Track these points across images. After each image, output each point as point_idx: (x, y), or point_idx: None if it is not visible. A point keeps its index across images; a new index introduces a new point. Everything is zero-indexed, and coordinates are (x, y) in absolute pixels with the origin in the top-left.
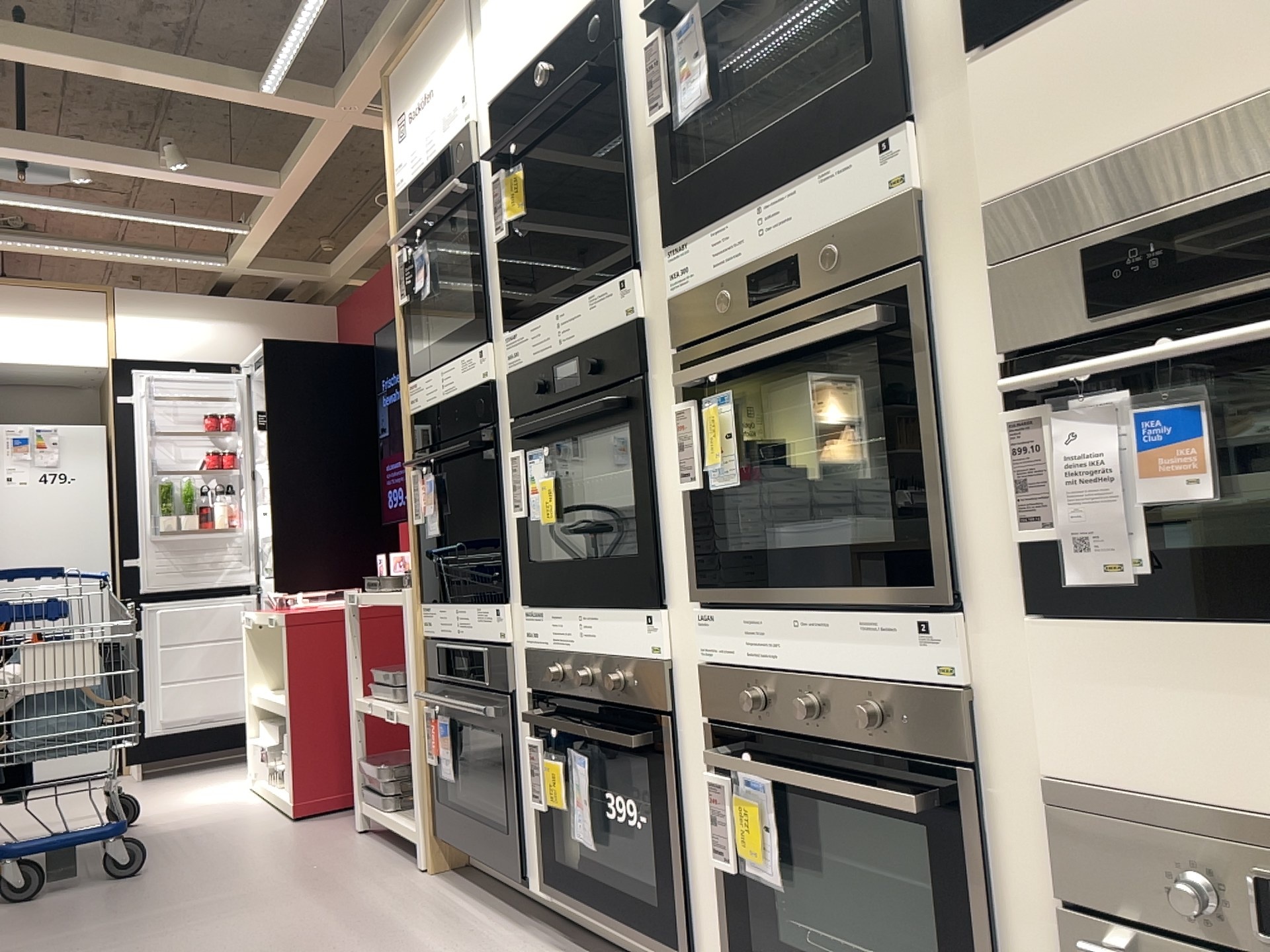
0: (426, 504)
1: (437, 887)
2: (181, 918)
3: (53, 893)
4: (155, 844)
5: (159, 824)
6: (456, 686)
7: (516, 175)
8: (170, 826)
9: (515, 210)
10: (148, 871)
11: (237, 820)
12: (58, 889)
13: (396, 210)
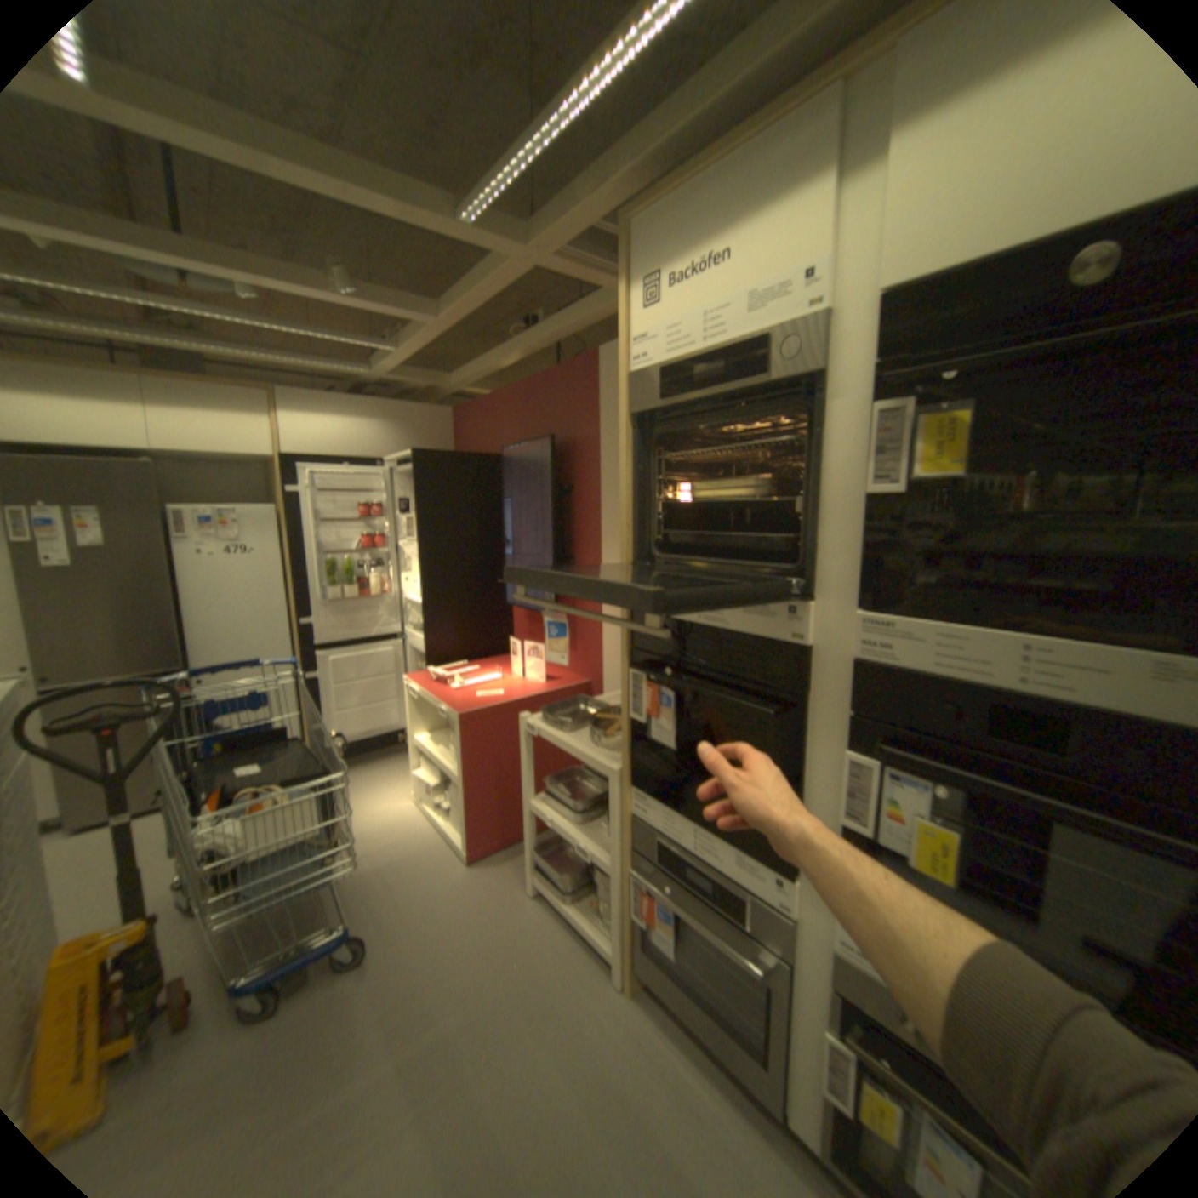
0: (656, 712)
1: (647, 1033)
2: (424, 1083)
3: (288, 1003)
4: (360, 902)
5: (355, 863)
6: (679, 882)
7: (960, 412)
8: (365, 867)
9: (952, 466)
10: (366, 960)
11: (418, 862)
12: (291, 991)
13: (630, 386)
